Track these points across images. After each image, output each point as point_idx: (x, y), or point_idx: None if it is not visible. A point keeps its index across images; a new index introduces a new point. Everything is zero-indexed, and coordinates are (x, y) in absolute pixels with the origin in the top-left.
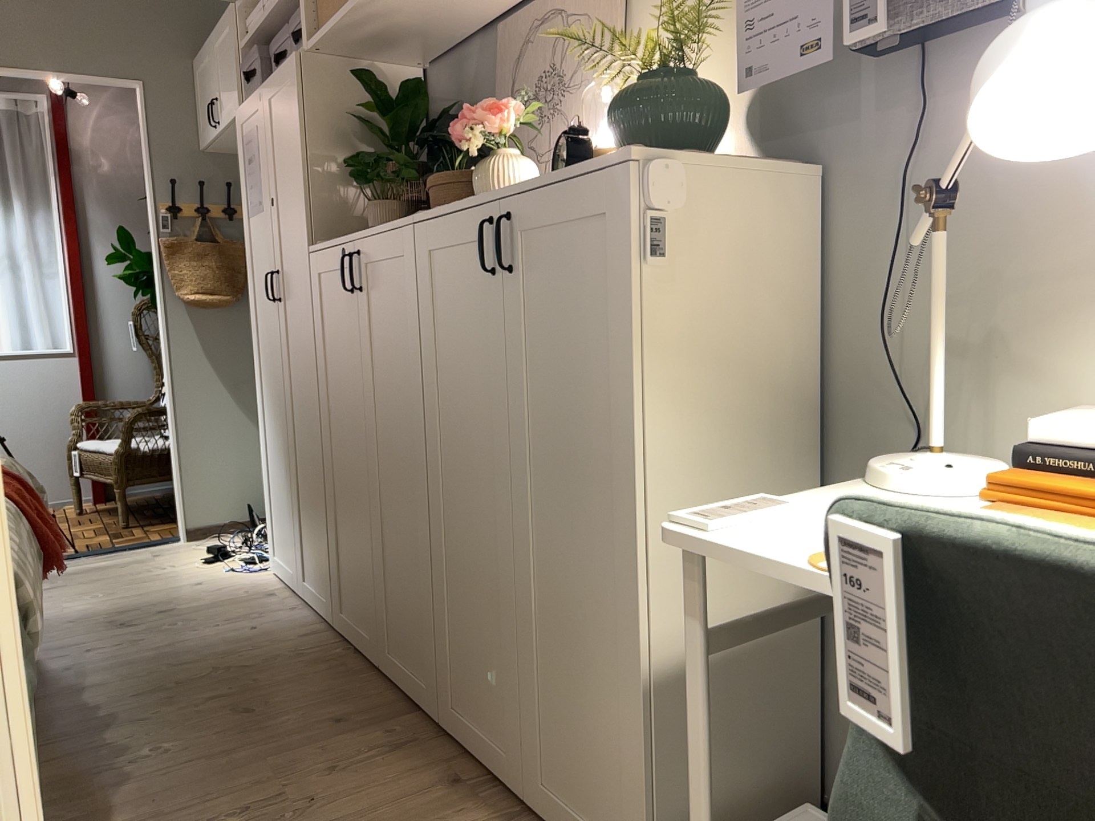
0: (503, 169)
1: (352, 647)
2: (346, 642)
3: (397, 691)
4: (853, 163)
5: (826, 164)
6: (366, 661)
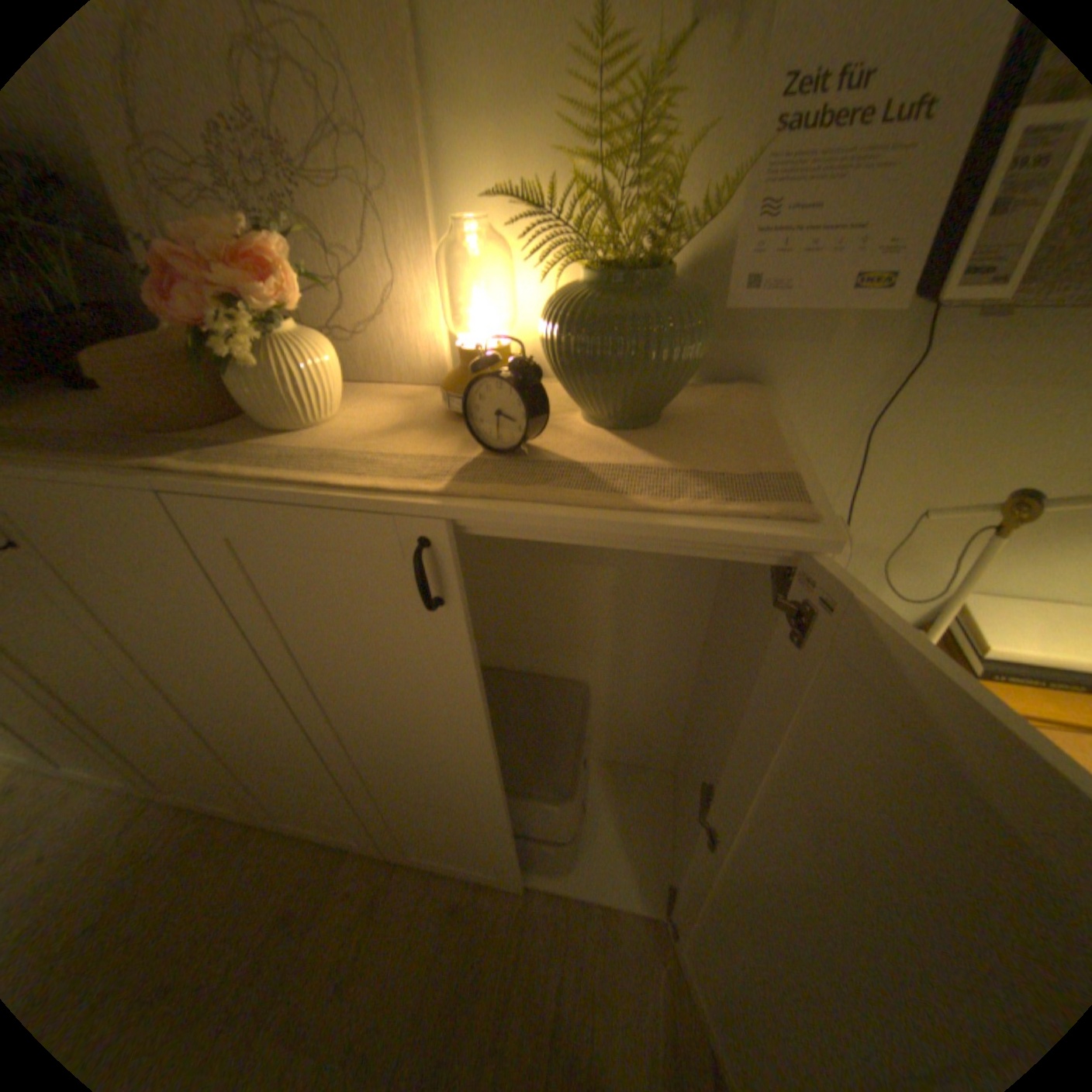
0: (295, 366)
1: (201, 812)
2: (184, 806)
3: (303, 839)
4: (804, 380)
5: (776, 377)
6: (232, 819)
